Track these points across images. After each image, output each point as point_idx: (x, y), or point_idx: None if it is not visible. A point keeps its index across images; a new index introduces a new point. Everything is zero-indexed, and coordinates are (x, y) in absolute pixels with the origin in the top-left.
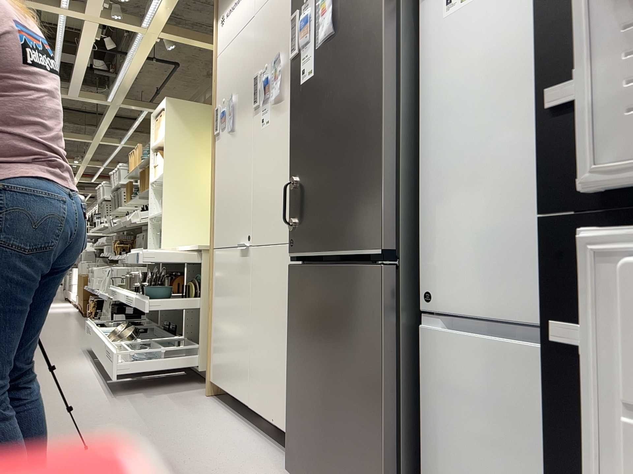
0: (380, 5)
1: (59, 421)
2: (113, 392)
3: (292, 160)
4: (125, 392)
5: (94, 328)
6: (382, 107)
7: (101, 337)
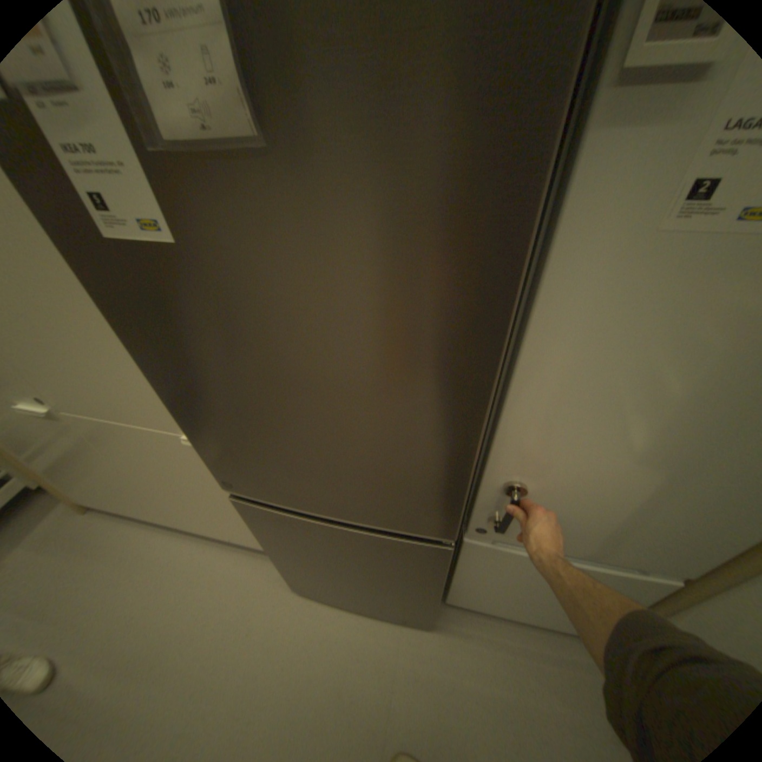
0: (531, 146)
1: None
2: None
3: (163, 387)
4: None
5: None
6: (480, 415)
7: None
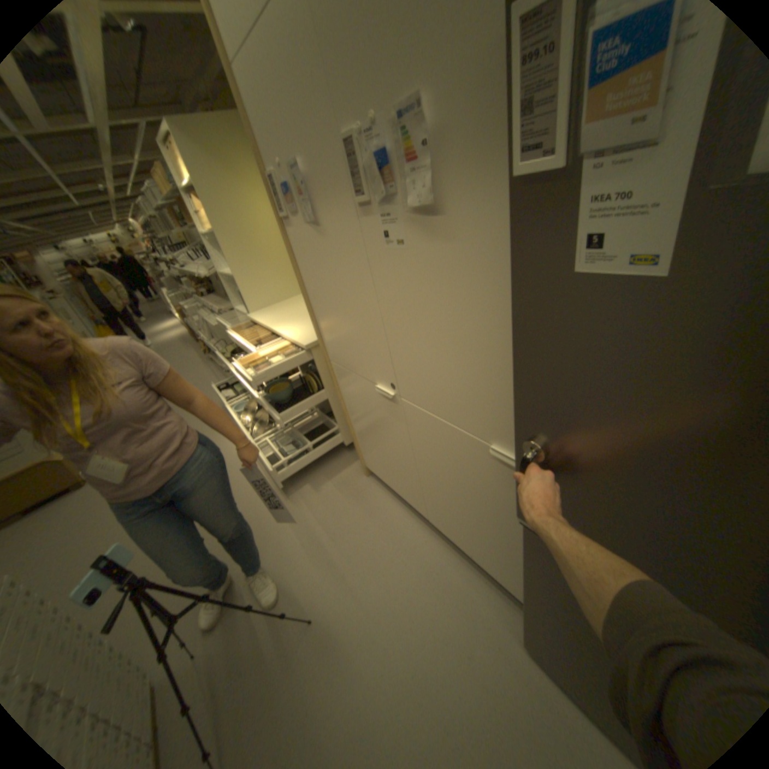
0: None
1: (259, 561)
2: (282, 488)
3: (535, 400)
4: (292, 485)
5: (226, 405)
6: None
7: (241, 426)
